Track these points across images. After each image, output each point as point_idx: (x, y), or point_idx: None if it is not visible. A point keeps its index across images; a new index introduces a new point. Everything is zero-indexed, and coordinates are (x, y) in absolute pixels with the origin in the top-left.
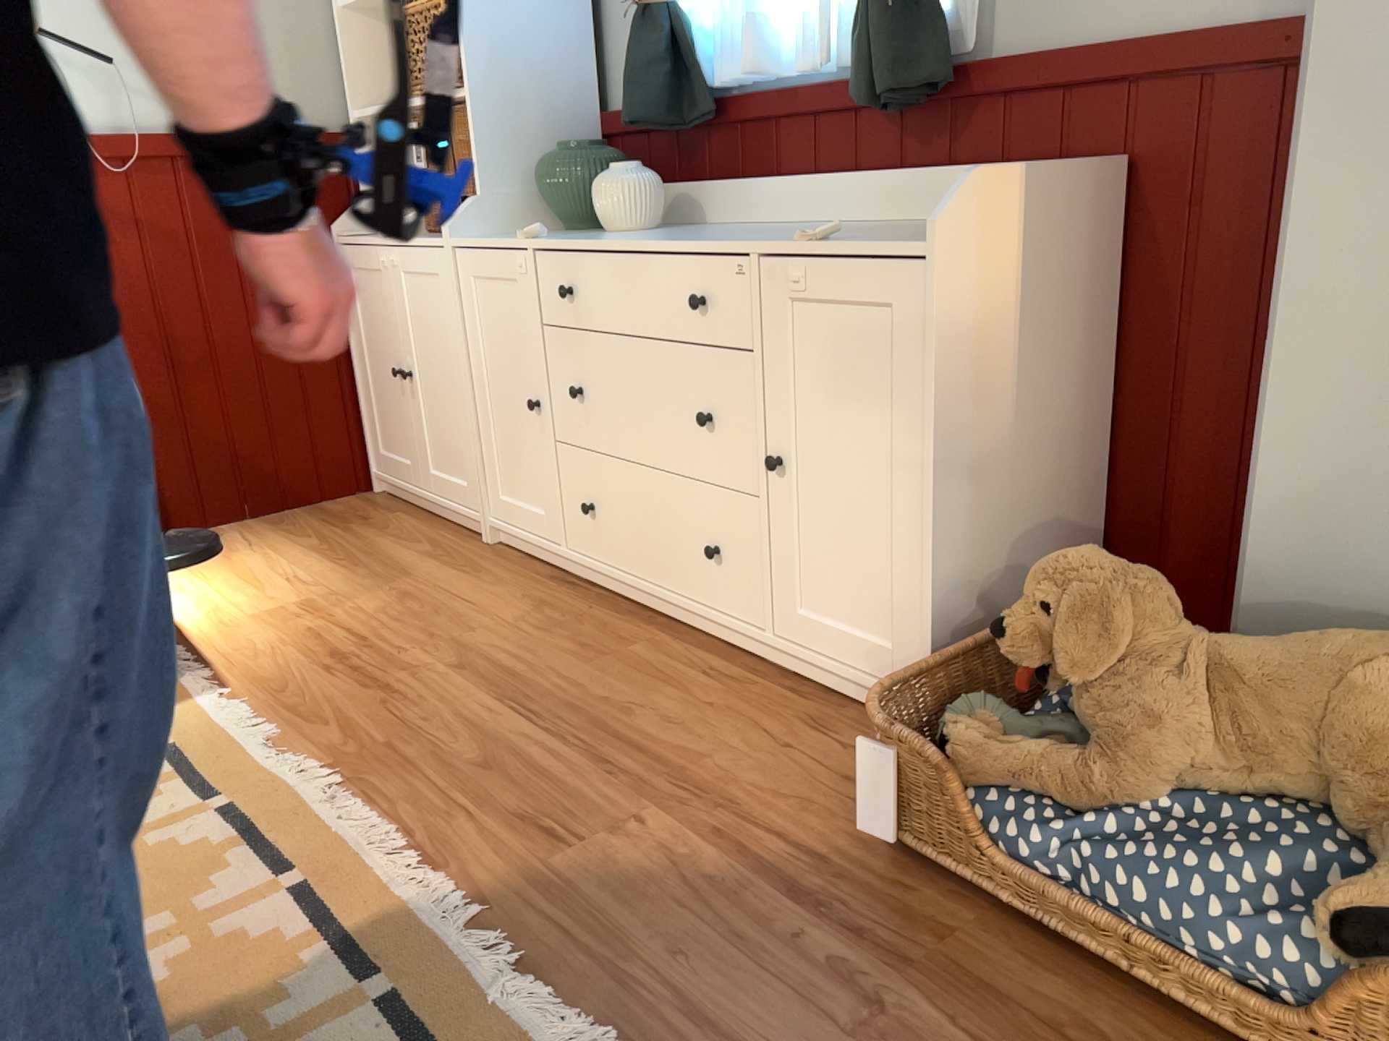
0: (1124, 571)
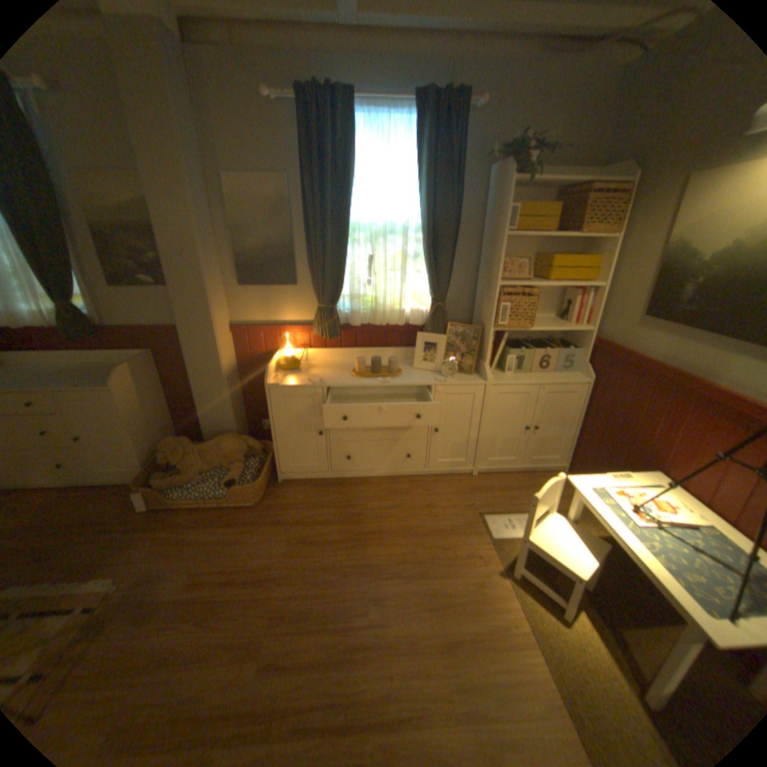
0: (177, 440)
